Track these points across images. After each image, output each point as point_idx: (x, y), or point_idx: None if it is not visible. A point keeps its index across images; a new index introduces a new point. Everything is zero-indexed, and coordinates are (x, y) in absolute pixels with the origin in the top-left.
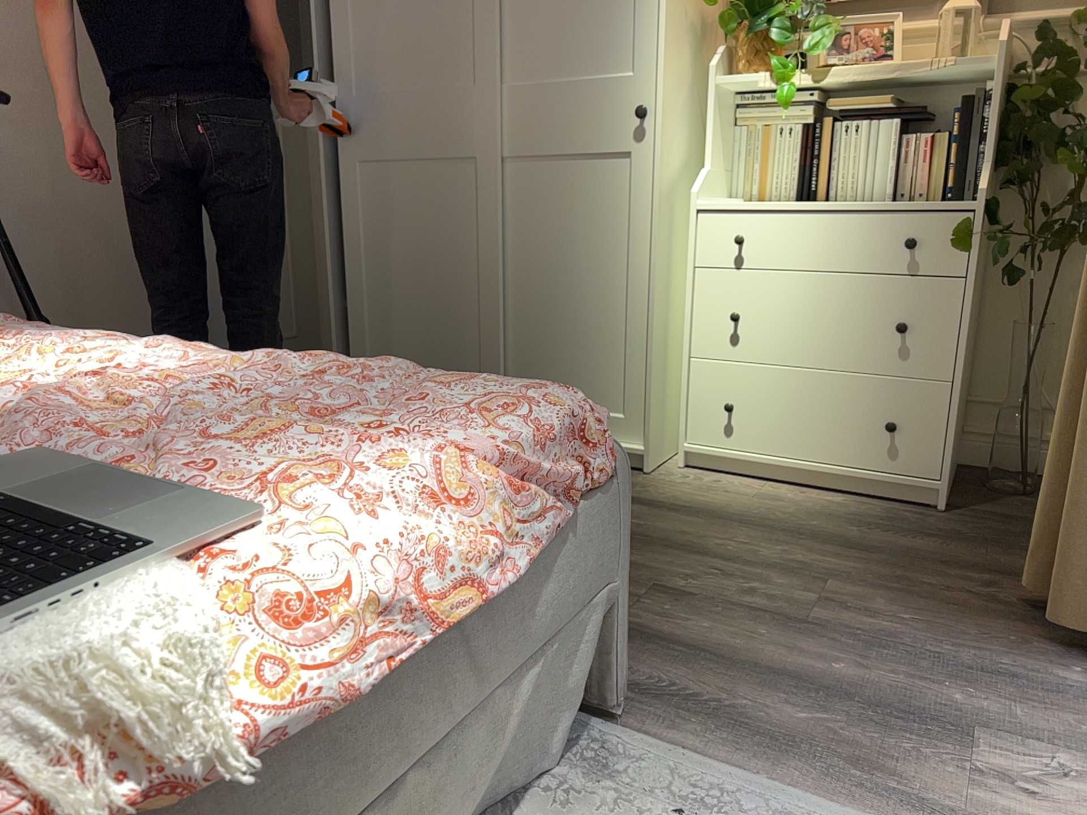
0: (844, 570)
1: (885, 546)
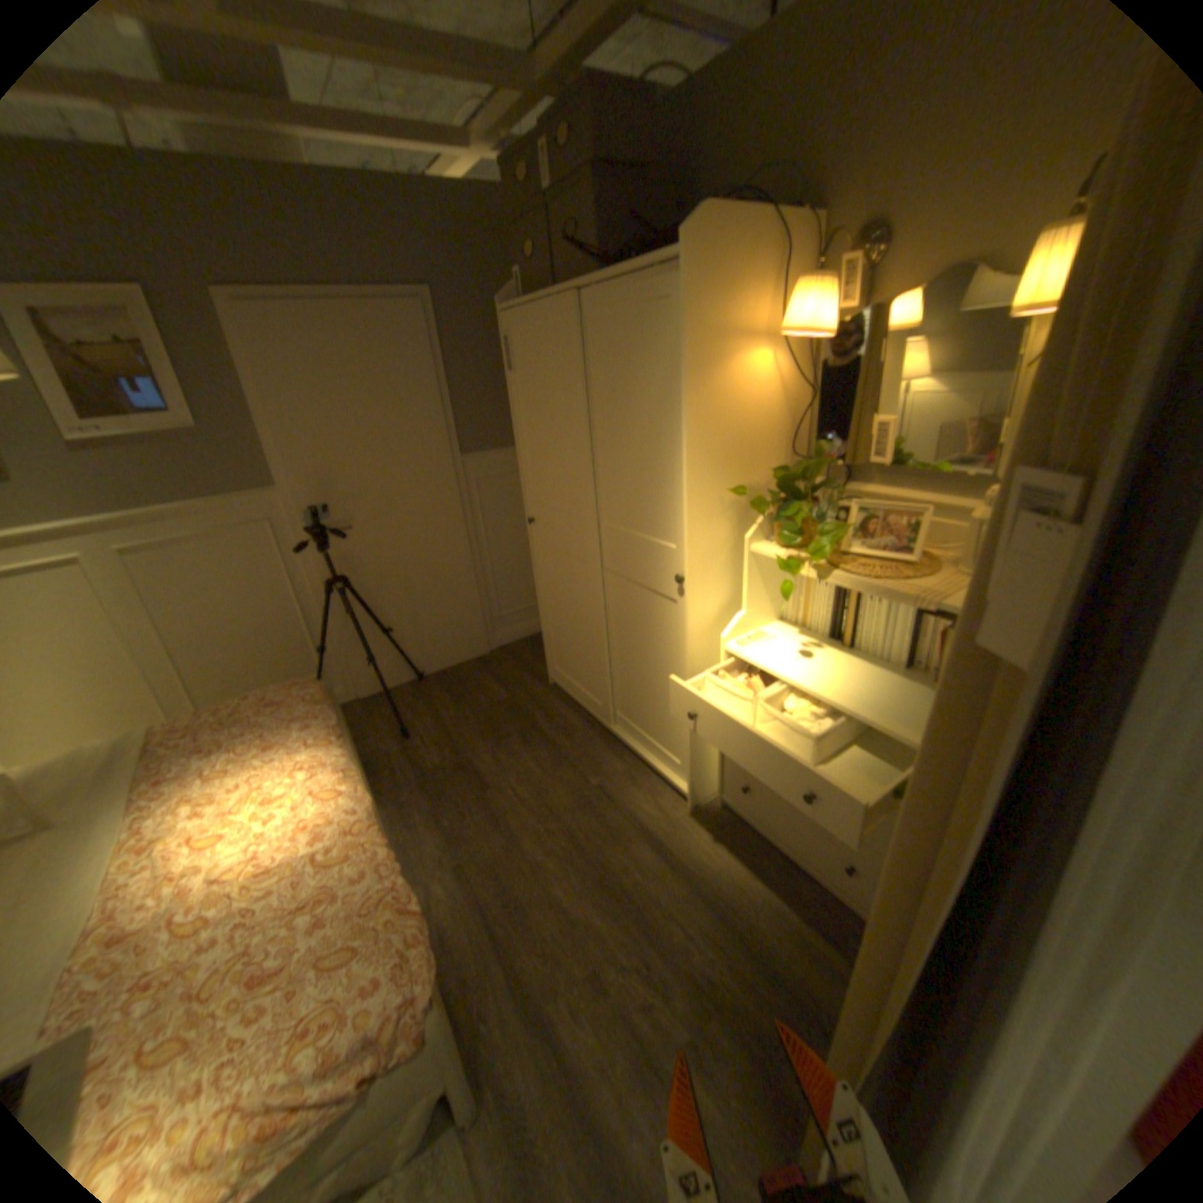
0: (742, 1004)
1: (799, 983)
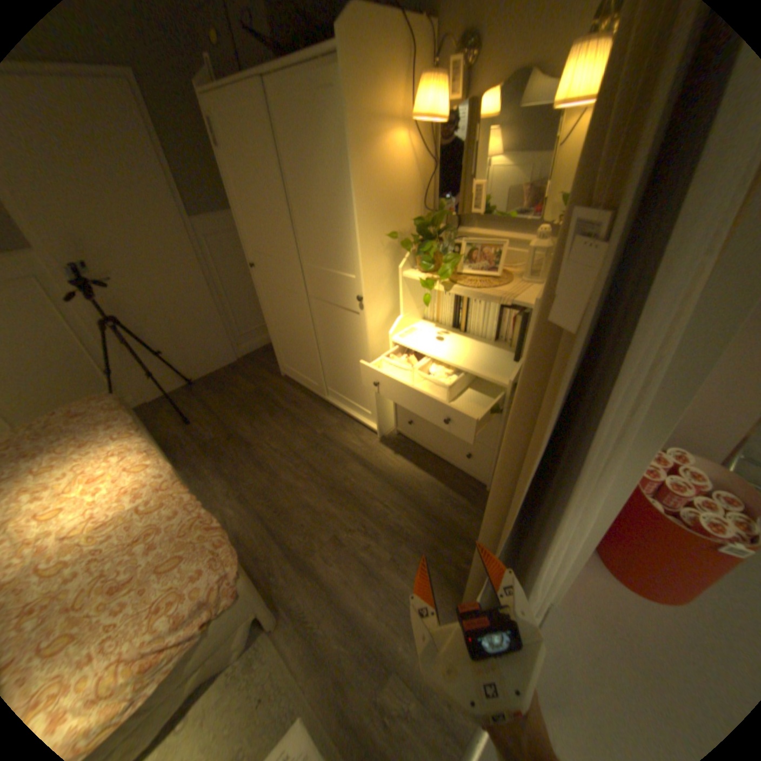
0: (417, 533)
1: (446, 516)
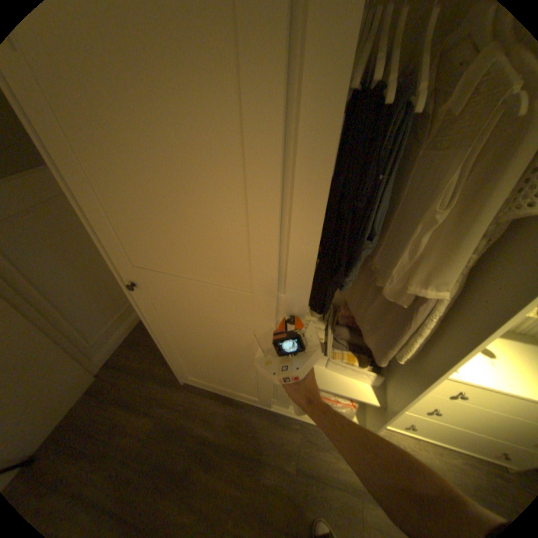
0: None
1: None
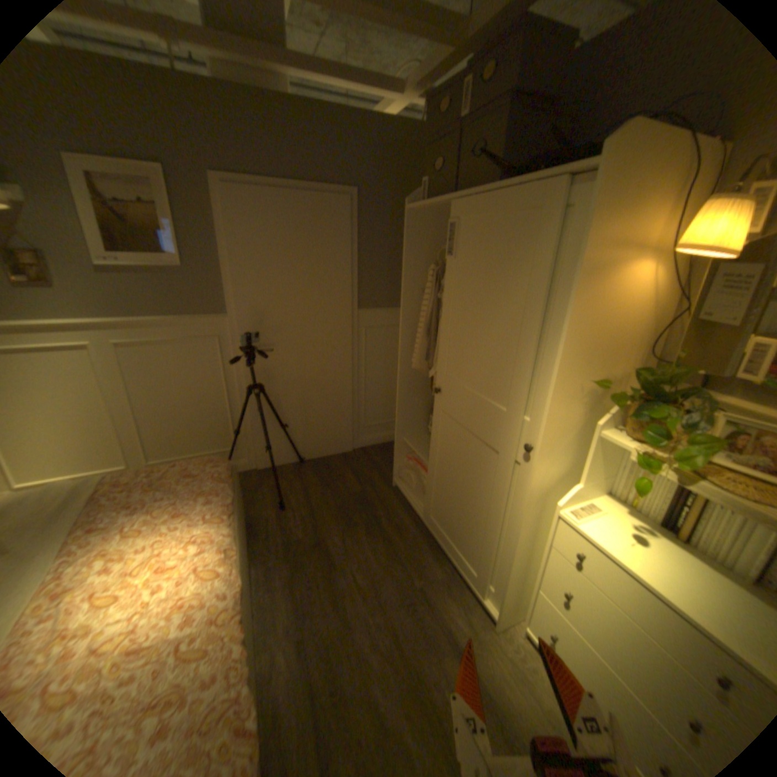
0: None
1: None
